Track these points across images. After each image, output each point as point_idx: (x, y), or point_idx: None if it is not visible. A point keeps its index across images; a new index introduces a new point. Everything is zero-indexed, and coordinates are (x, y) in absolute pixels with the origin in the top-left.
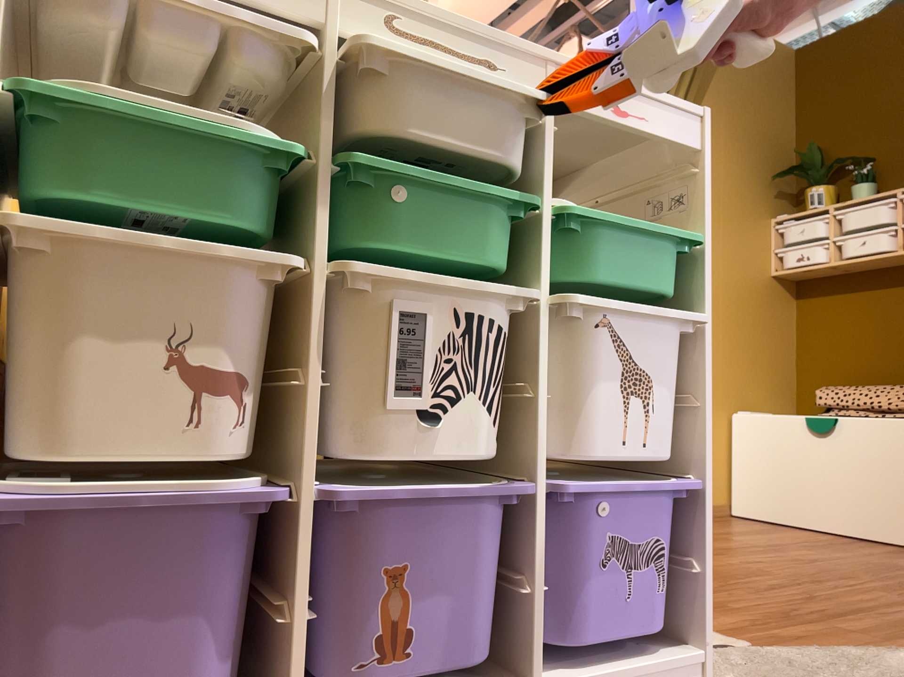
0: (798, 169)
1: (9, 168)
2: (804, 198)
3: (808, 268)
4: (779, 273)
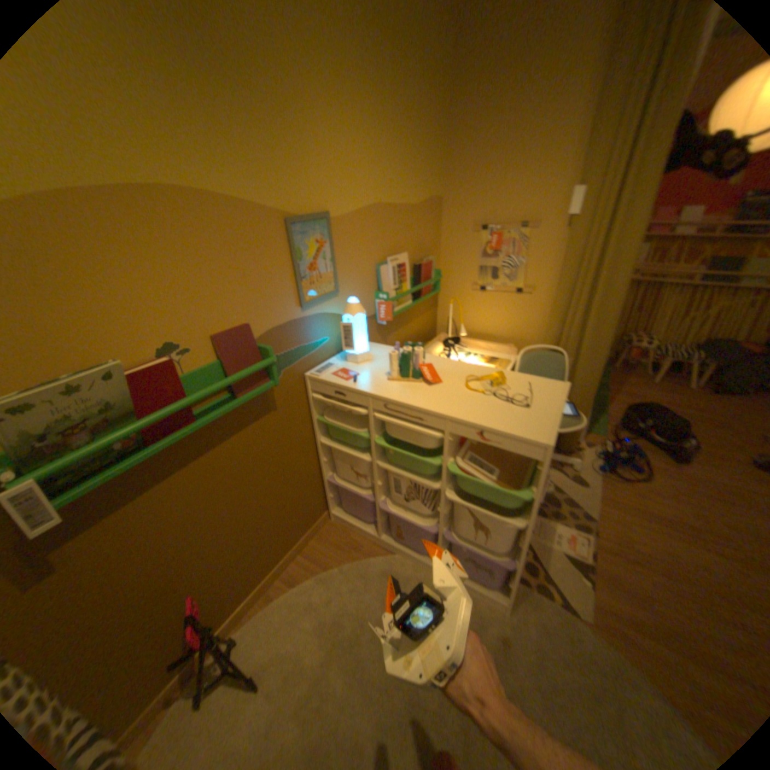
0: None
1: (325, 424)
2: None
3: None
4: None
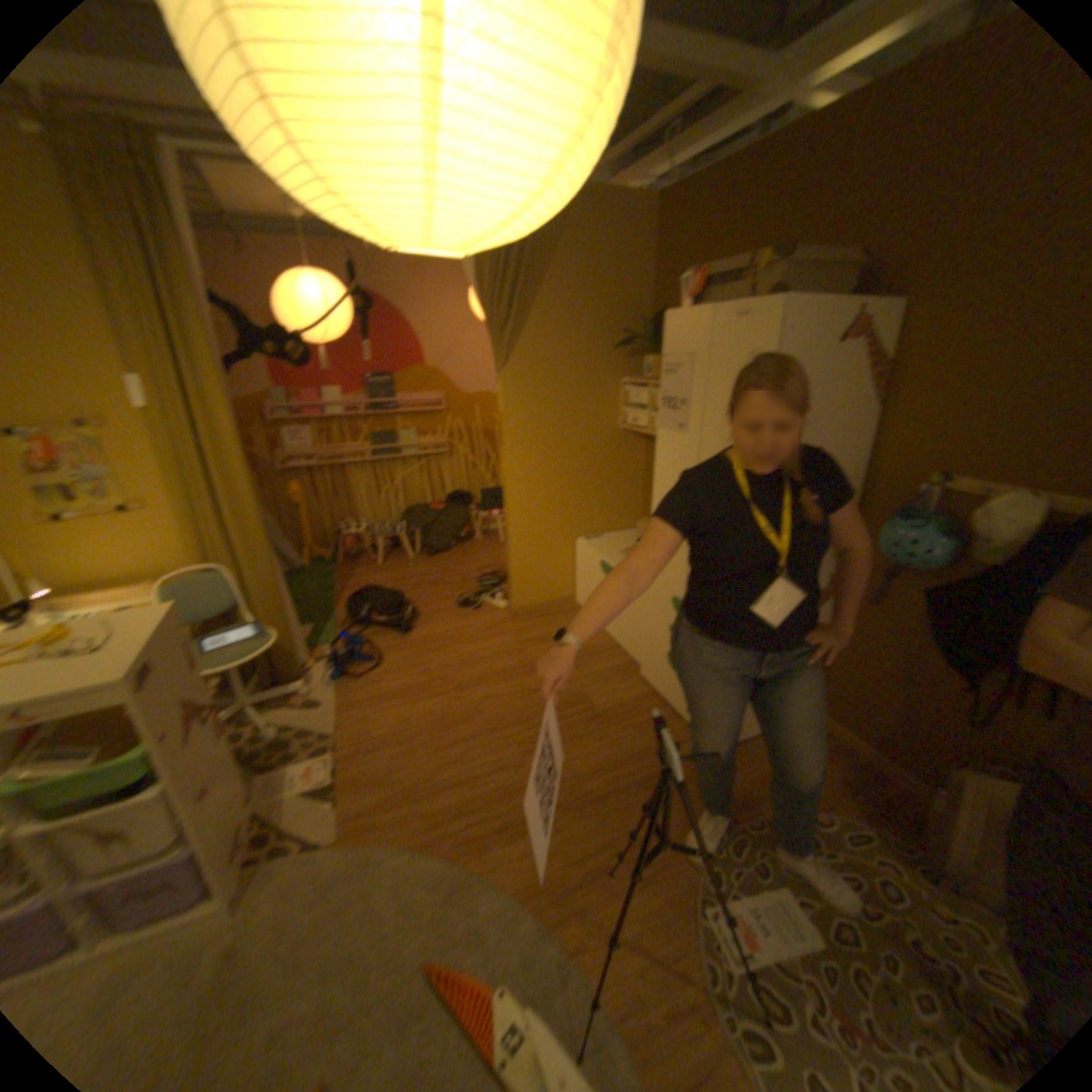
0: (639, 339)
1: None
2: (645, 365)
3: (639, 432)
4: (626, 429)
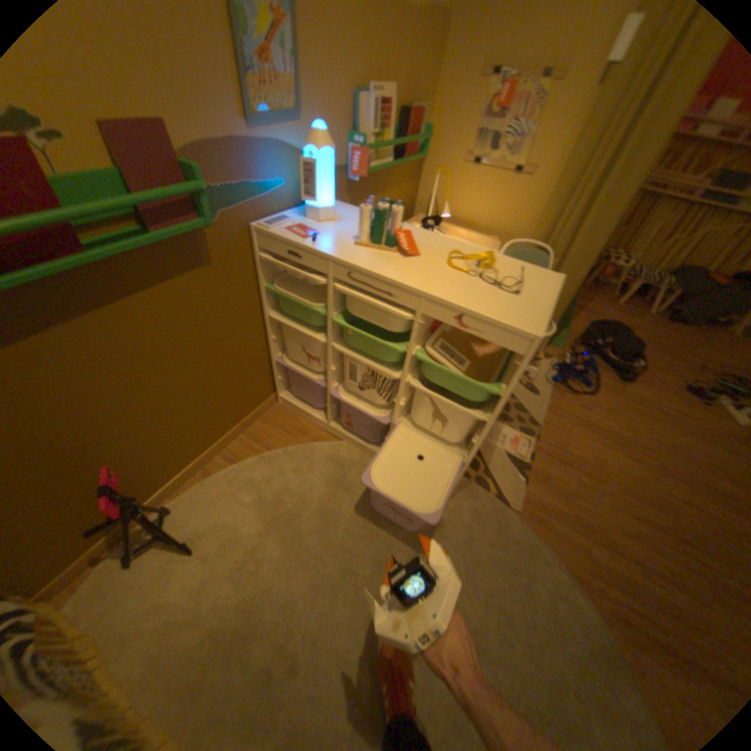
0: None
1: (275, 295)
2: None
3: None
4: None
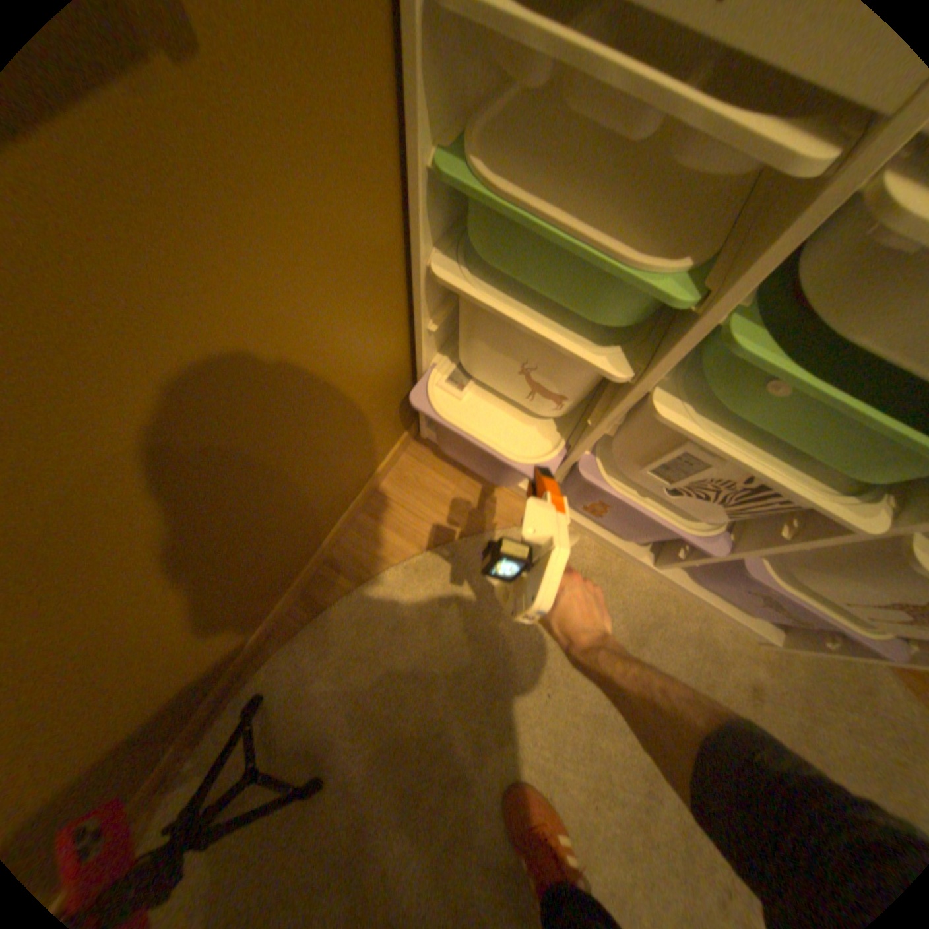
0: None
1: (449, 191)
2: None
3: None
4: None
